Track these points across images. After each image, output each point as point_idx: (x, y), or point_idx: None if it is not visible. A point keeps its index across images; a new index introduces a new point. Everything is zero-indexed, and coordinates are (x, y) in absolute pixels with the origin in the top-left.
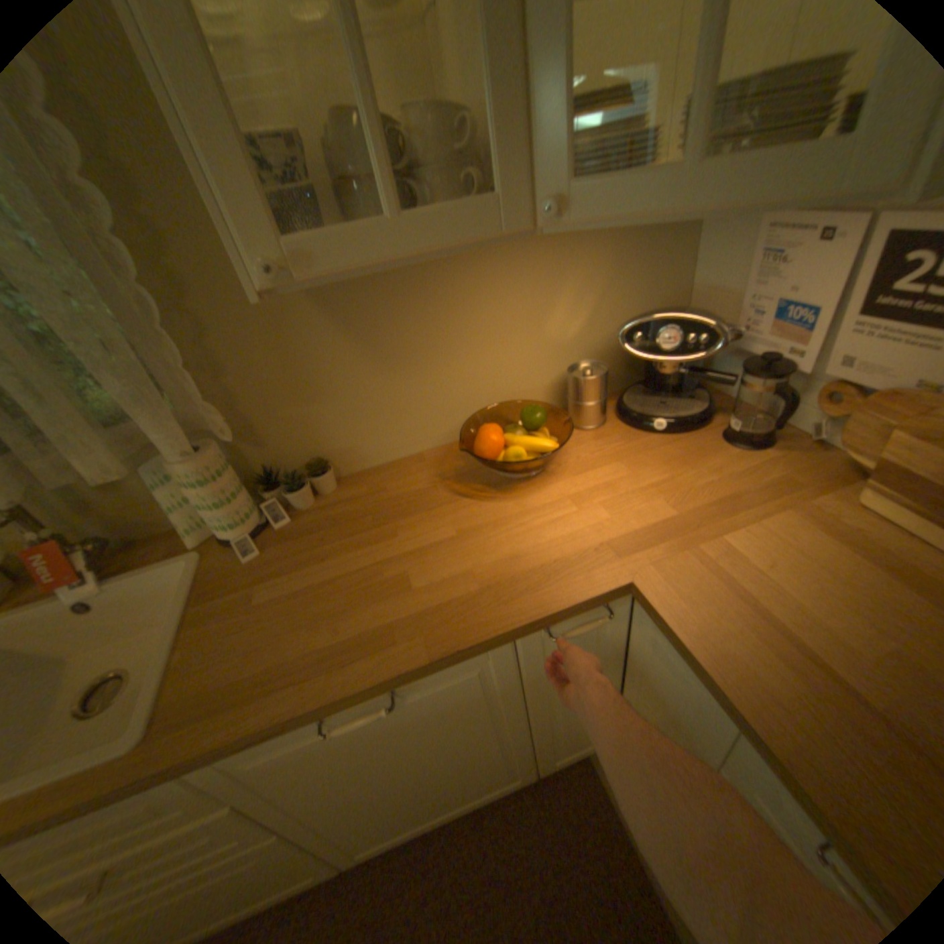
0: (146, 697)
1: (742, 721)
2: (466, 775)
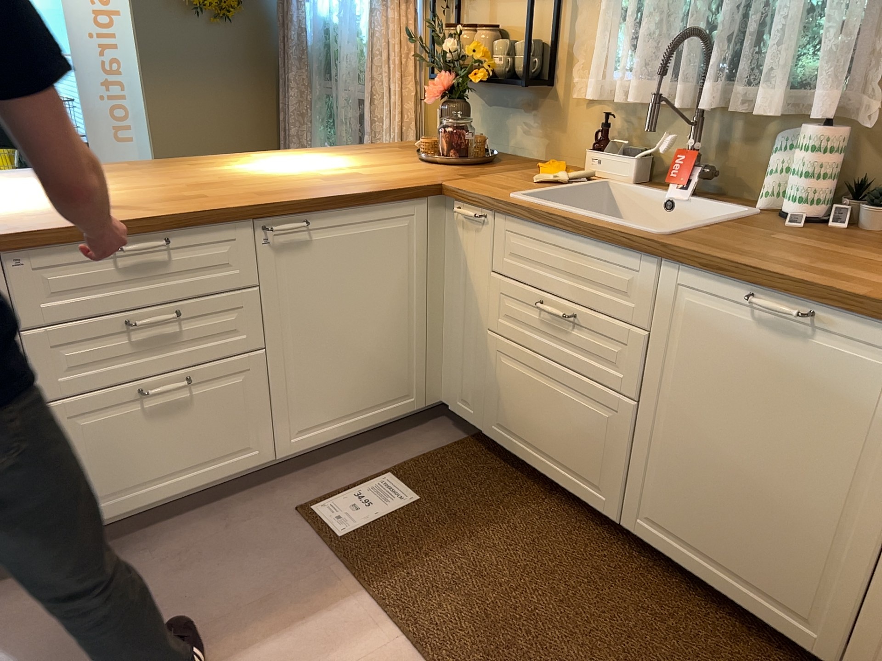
0: (680, 228)
1: None
2: (784, 526)
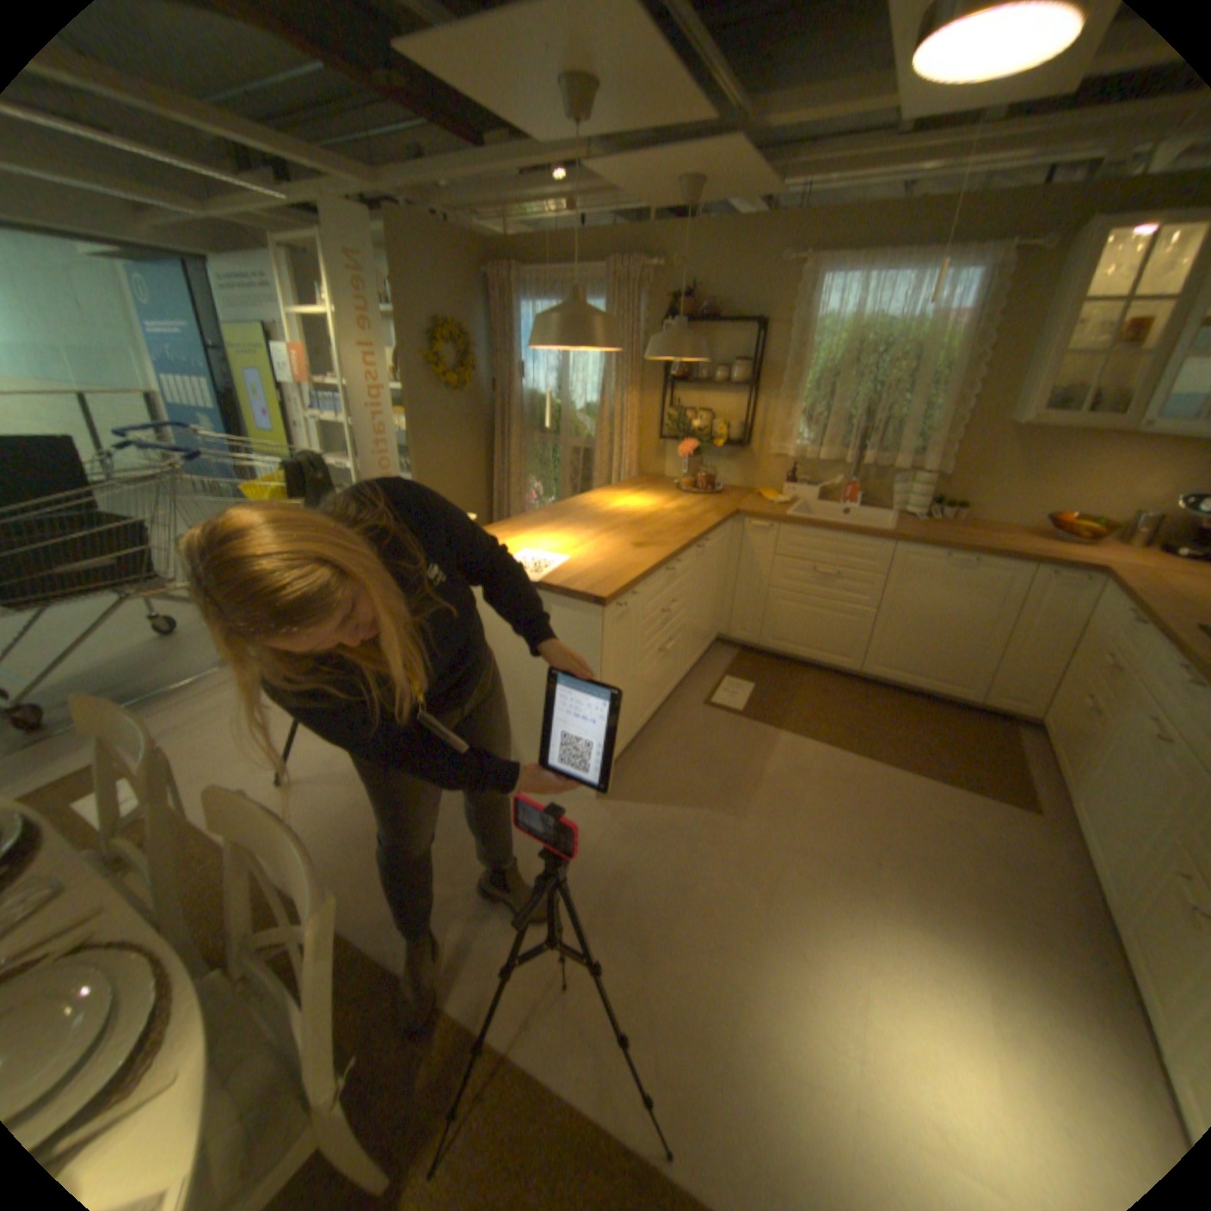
0: (892, 526)
1: (1123, 588)
2: (959, 650)
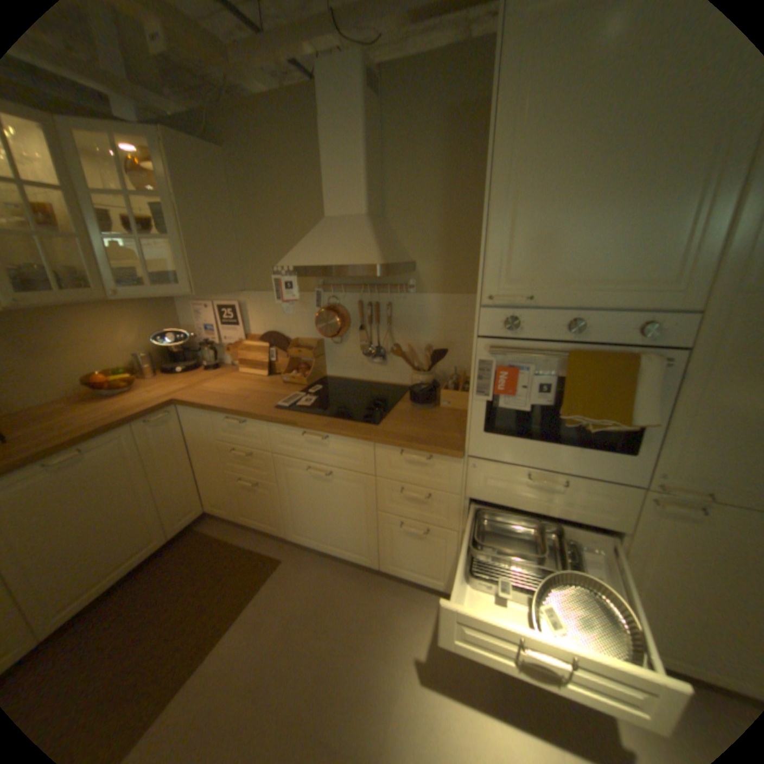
0: None
1: (205, 407)
2: (124, 526)
